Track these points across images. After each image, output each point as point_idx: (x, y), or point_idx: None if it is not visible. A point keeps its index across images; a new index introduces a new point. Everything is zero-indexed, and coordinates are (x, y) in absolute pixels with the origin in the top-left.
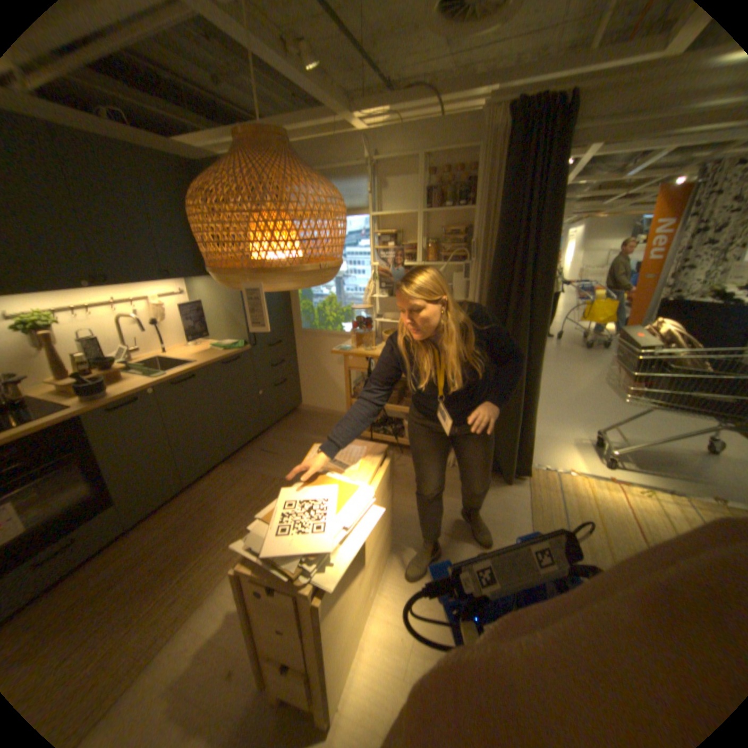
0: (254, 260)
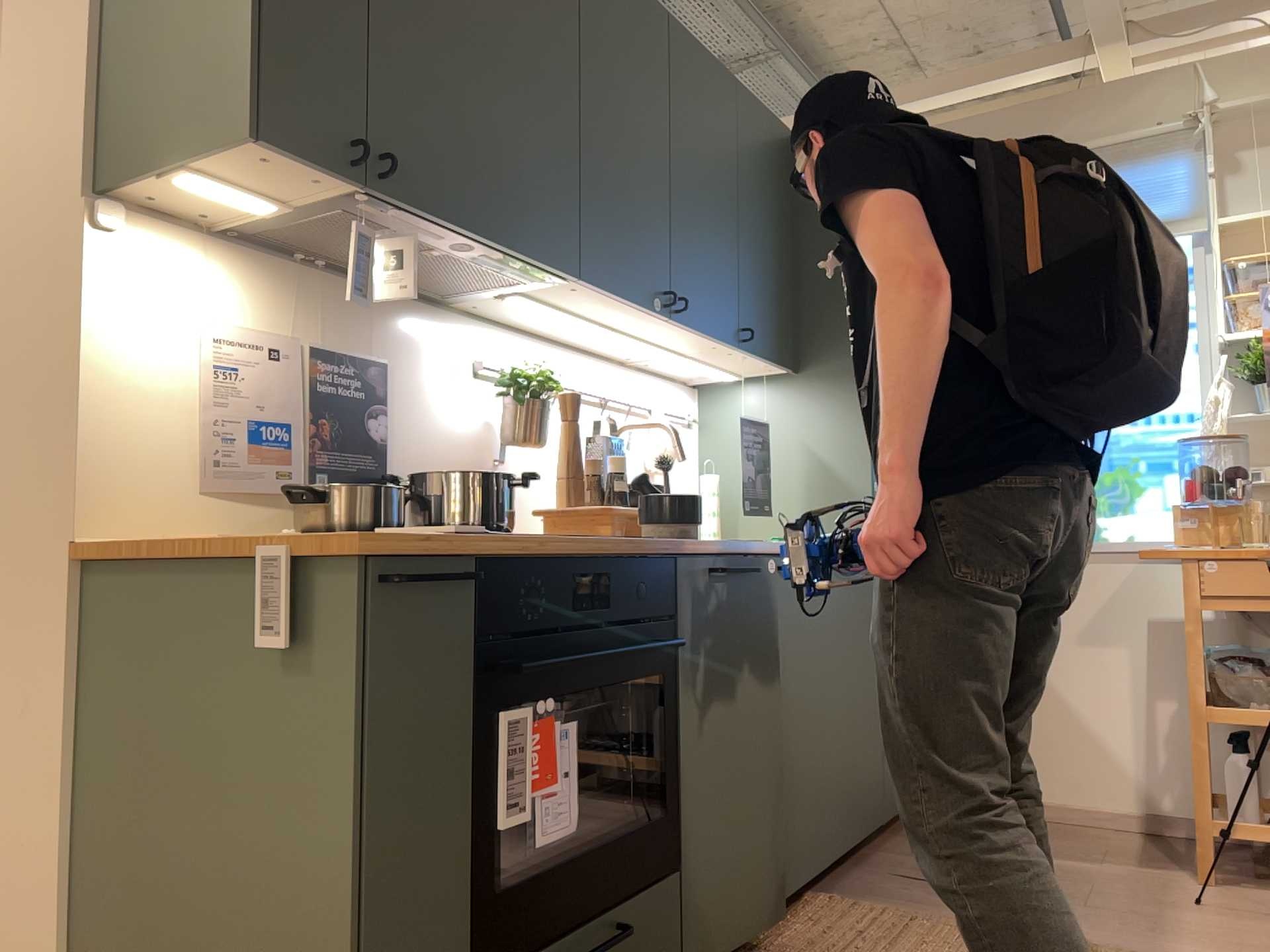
0: None
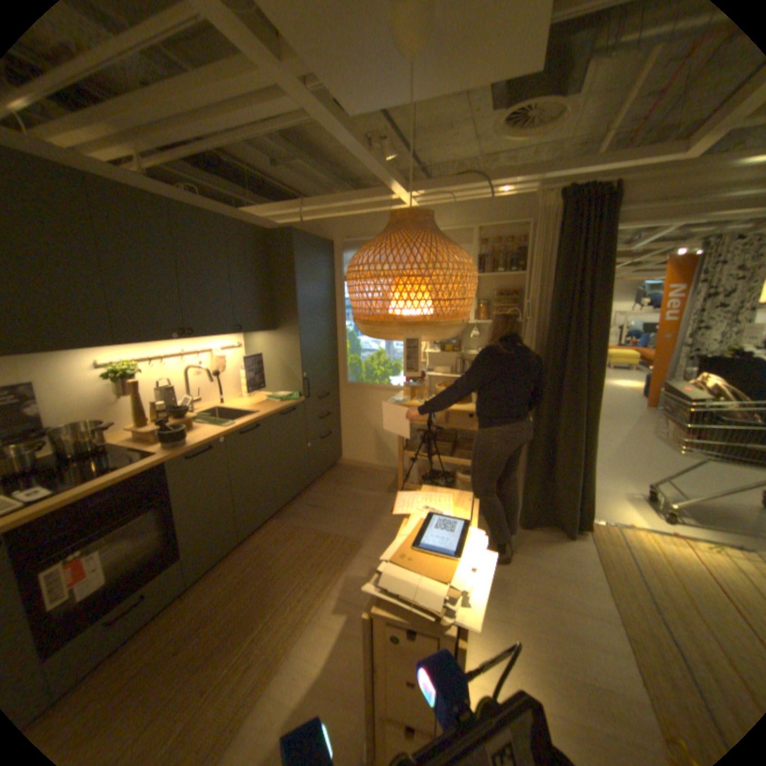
0: (417, 314)
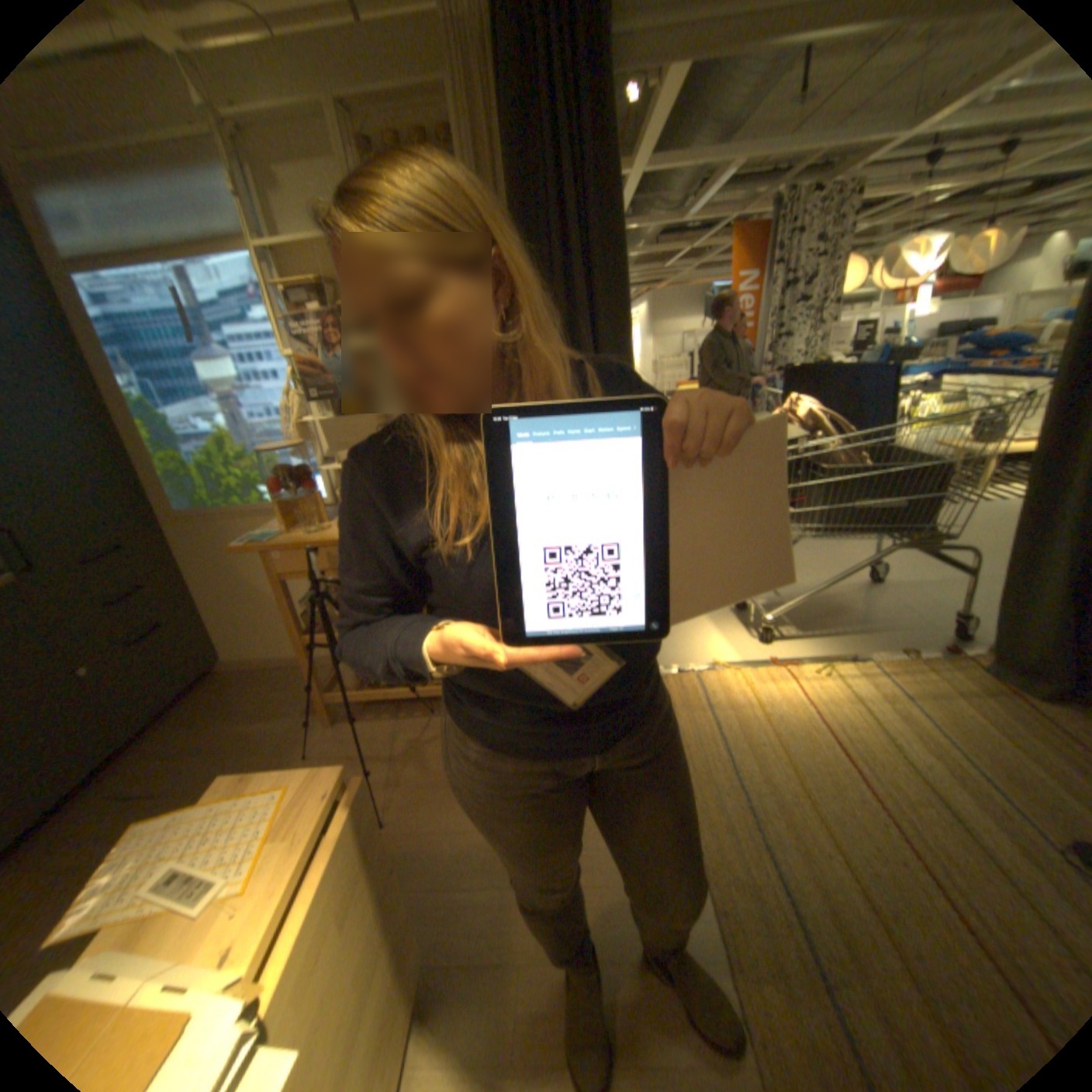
0: None
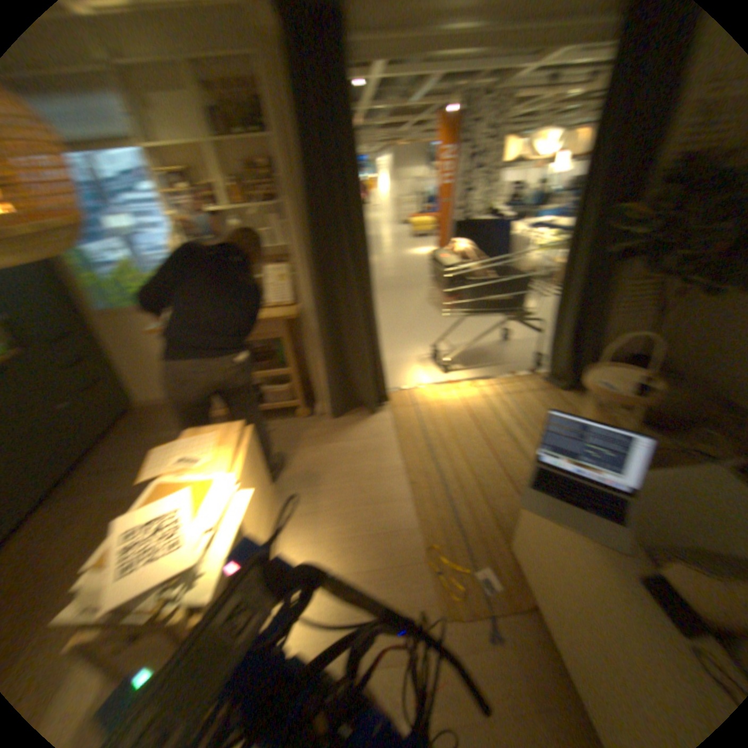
0: None
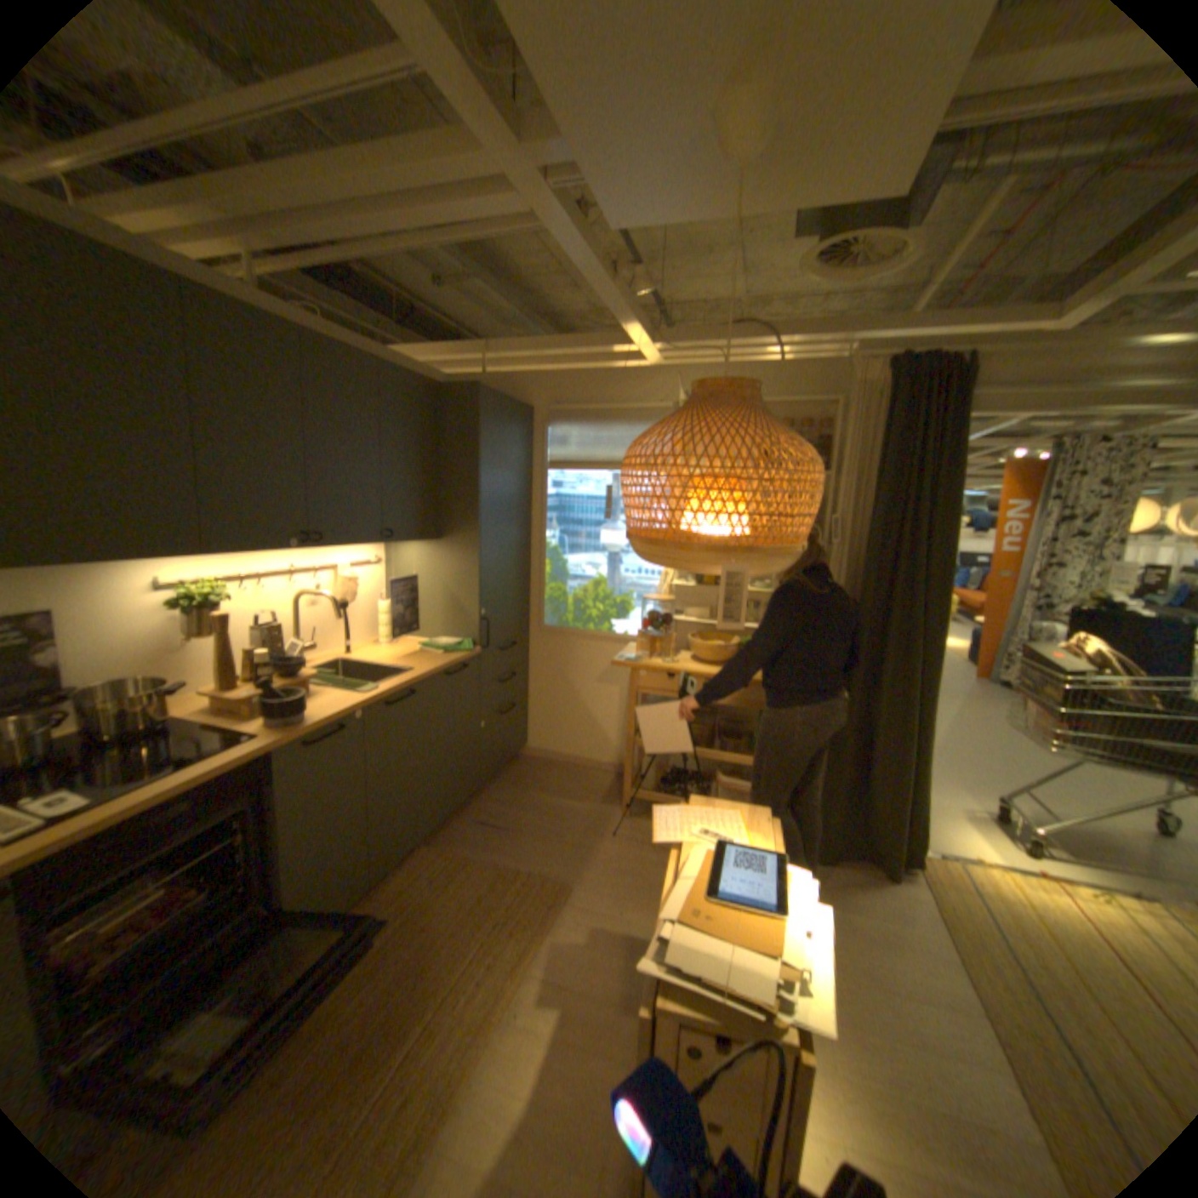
0: (745, 536)
